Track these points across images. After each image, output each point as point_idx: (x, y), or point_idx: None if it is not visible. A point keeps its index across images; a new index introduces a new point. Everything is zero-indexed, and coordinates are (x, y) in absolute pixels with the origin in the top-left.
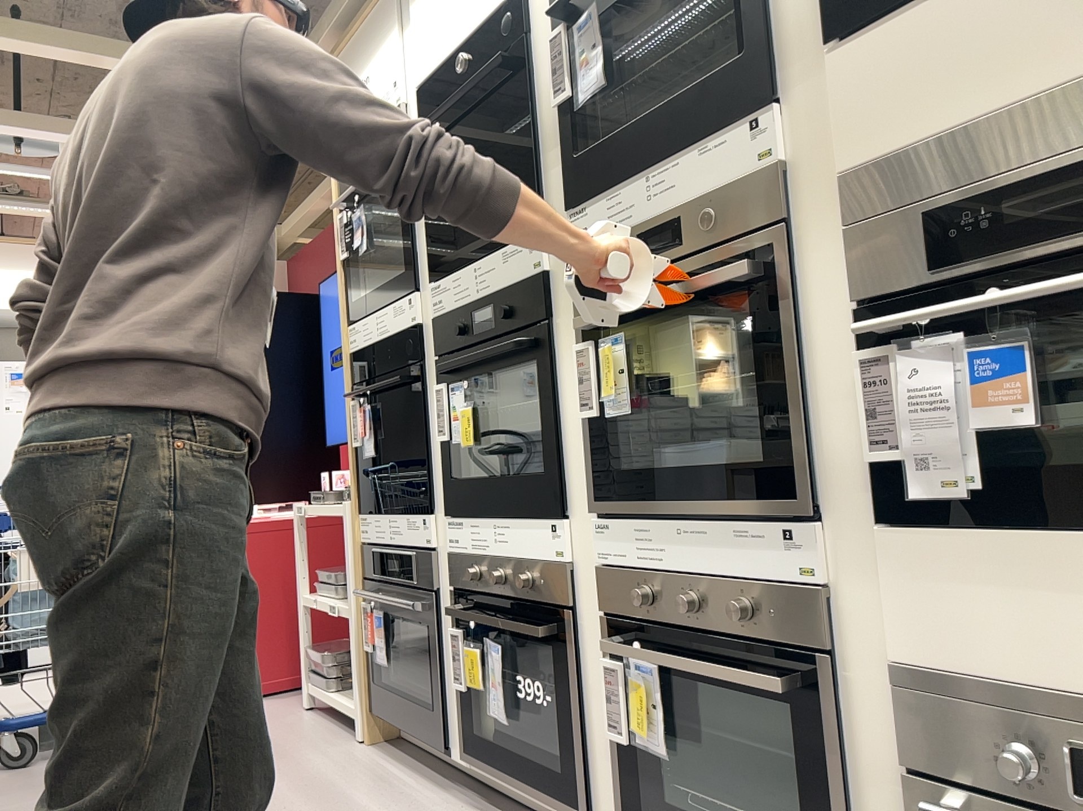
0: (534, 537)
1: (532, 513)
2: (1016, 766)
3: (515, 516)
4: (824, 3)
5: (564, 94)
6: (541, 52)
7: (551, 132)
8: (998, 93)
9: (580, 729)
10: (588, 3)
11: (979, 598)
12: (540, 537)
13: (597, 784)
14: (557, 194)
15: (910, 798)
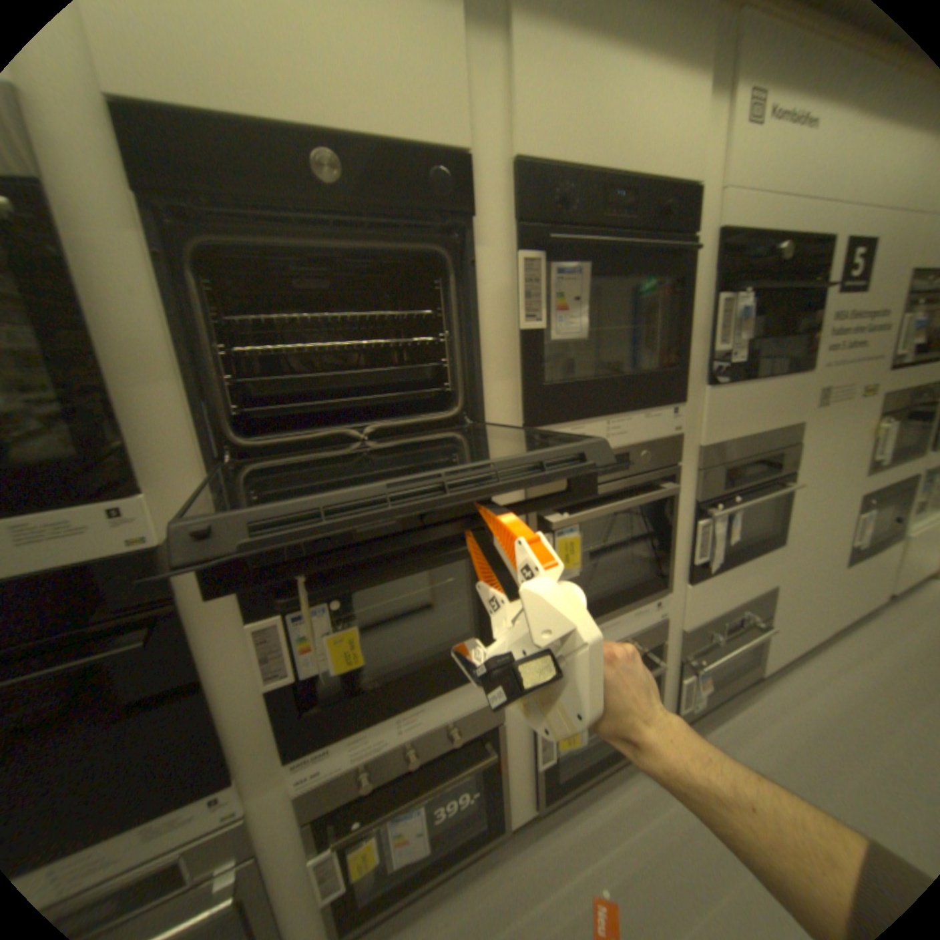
0: (462, 699)
1: (461, 682)
2: (719, 642)
3: (434, 696)
4: (713, 364)
5: (539, 322)
6: (498, 254)
7: (501, 346)
8: (750, 431)
9: (501, 789)
10: (574, 253)
11: (712, 598)
12: (470, 695)
13: (508, 807)
14: (504, 408)
15: (683, 673)
